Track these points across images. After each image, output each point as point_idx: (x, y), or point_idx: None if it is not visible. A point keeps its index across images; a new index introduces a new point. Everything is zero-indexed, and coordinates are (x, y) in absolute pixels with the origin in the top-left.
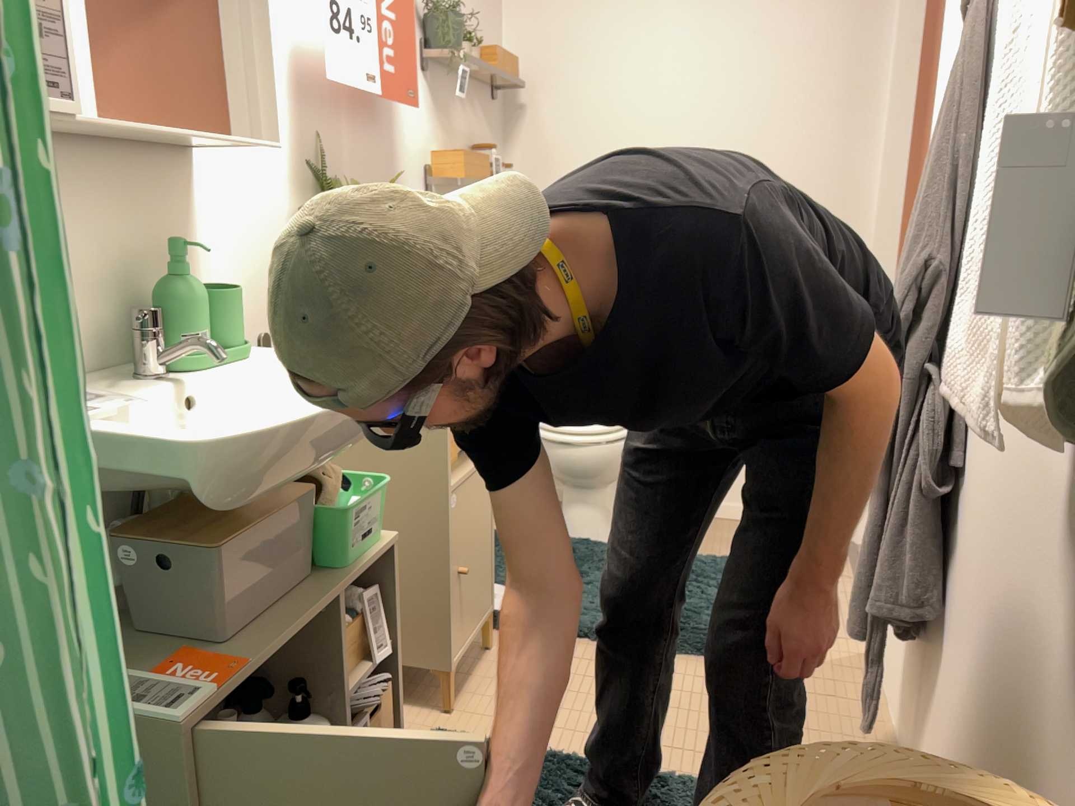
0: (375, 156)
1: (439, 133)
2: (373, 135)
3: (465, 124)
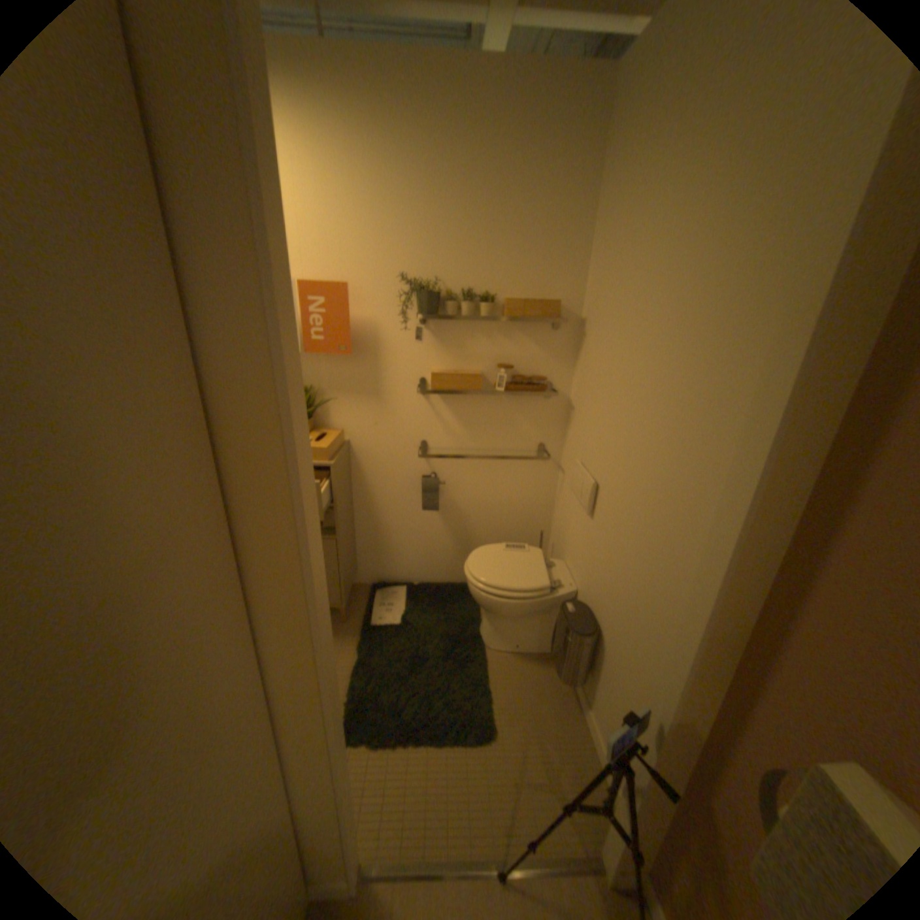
0: (348, 370)
1: (439, 352)
2: (348, 360)
3: (489, 343)
